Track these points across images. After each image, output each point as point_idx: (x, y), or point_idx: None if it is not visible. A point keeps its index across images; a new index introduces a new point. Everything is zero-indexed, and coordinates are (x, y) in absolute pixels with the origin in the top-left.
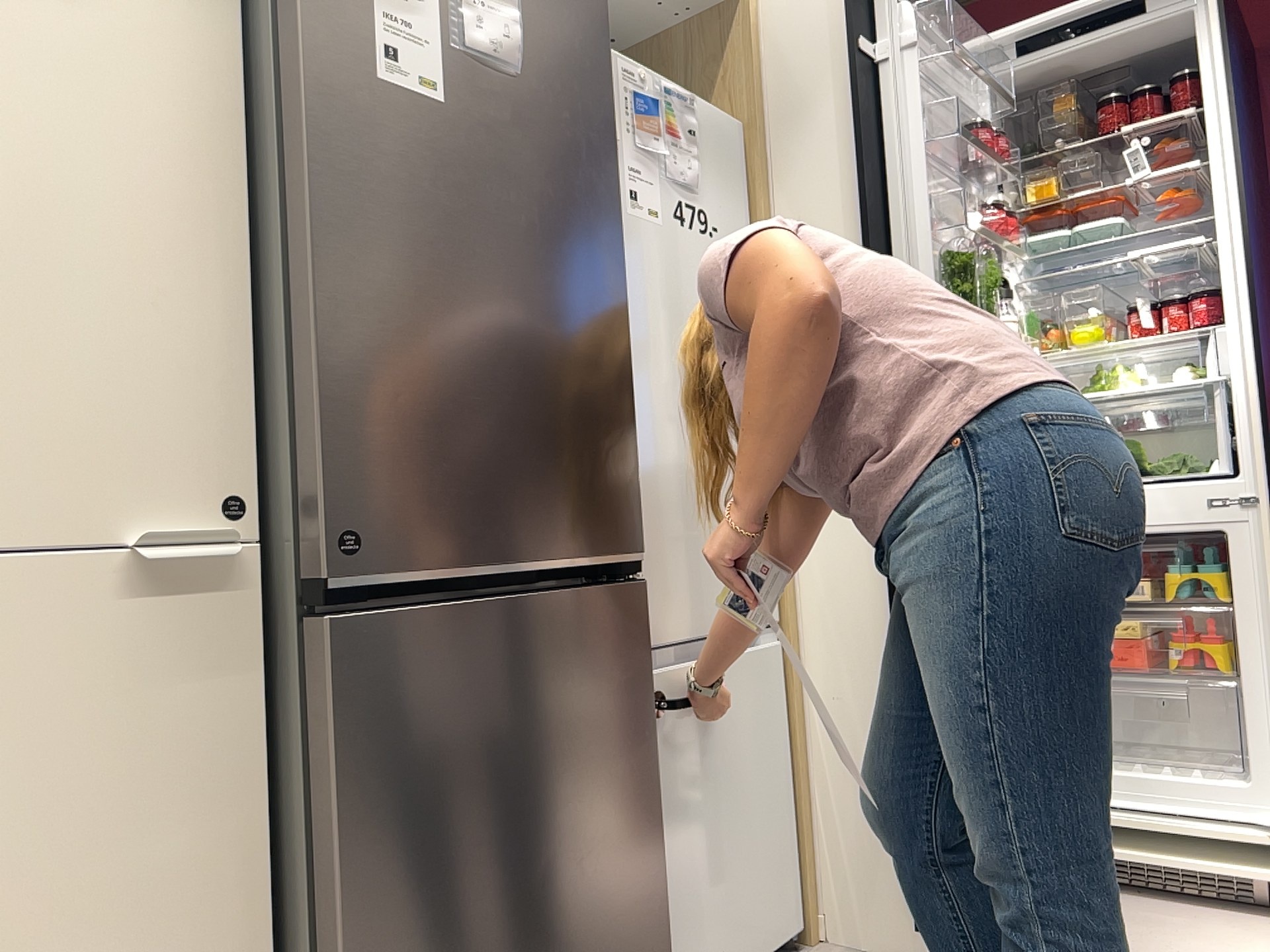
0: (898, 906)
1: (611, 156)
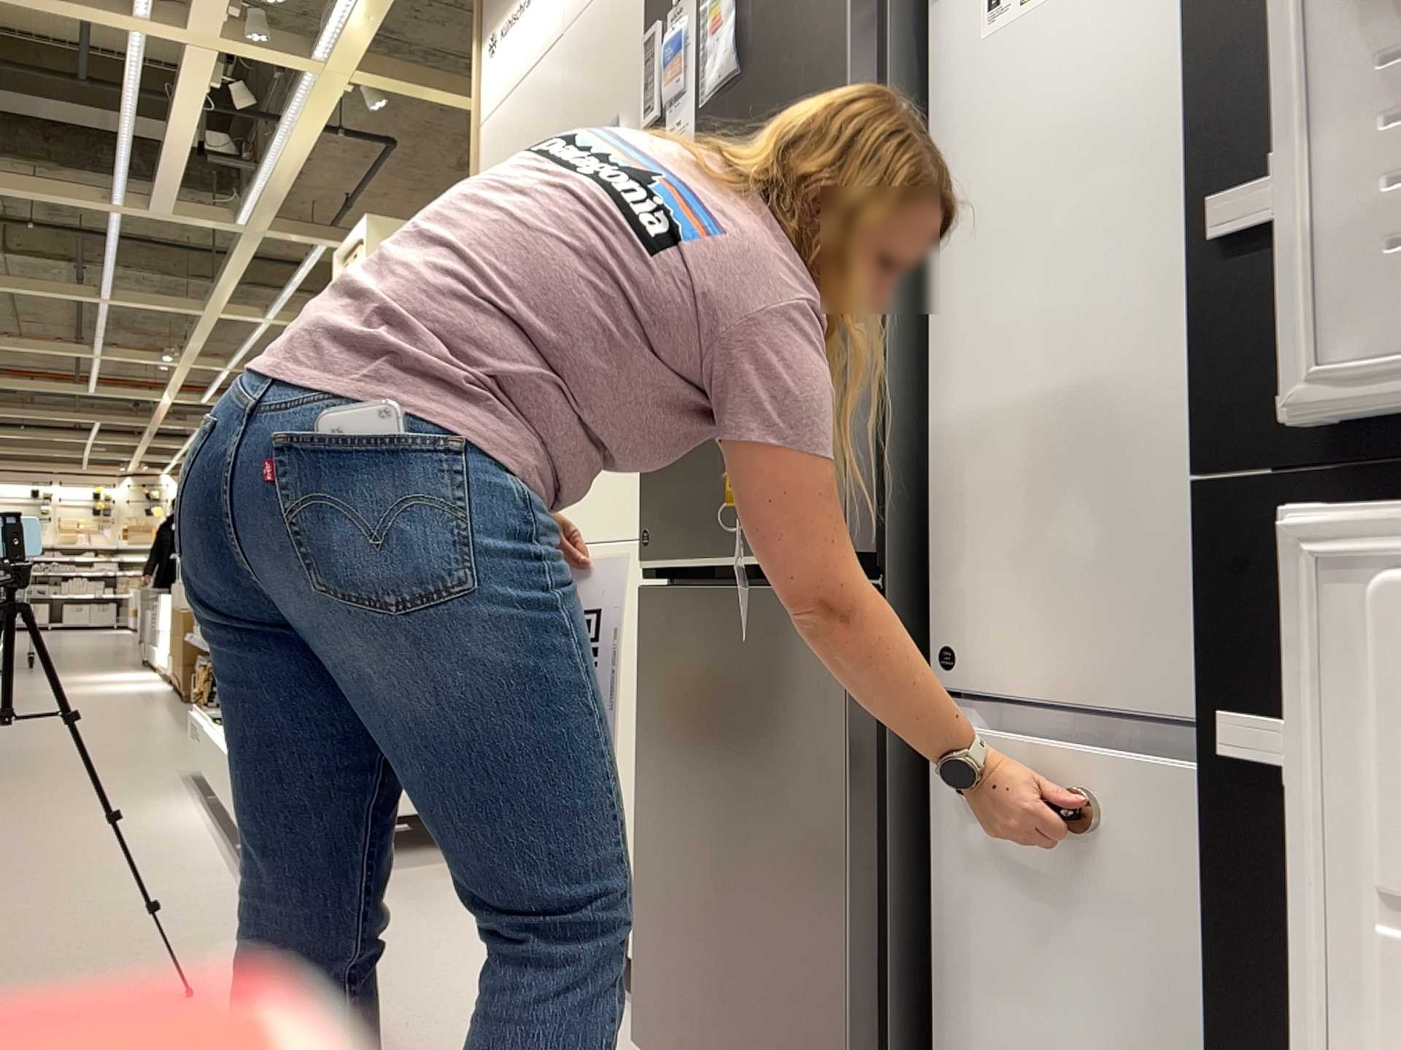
0: None
1: (840, 48)
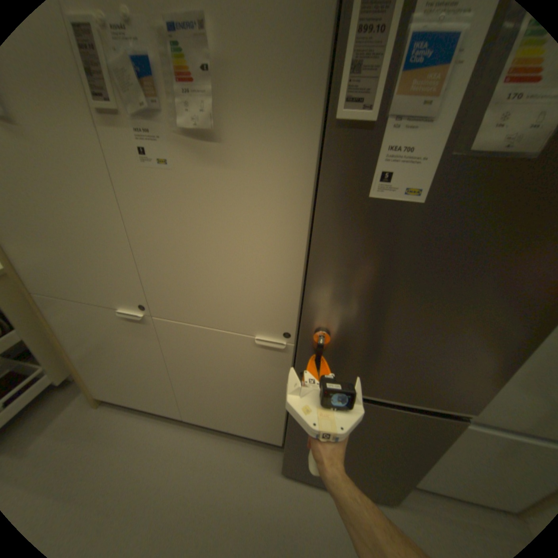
0: None
1: None
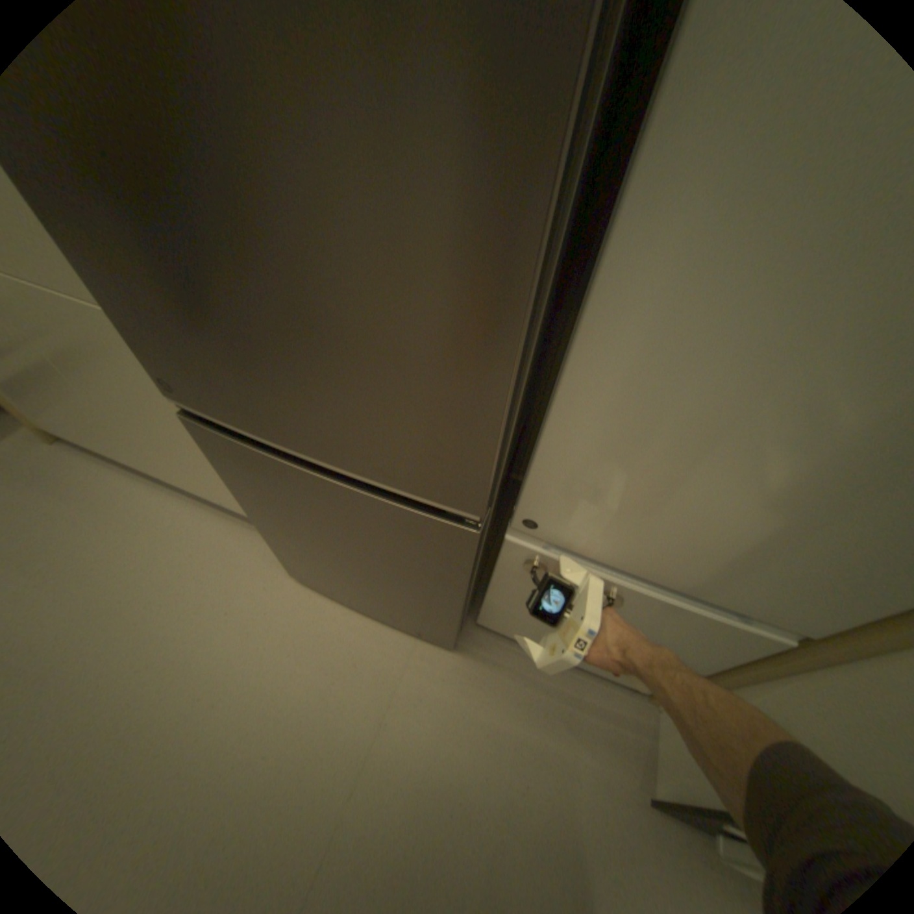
0: (676, 780)
1: None
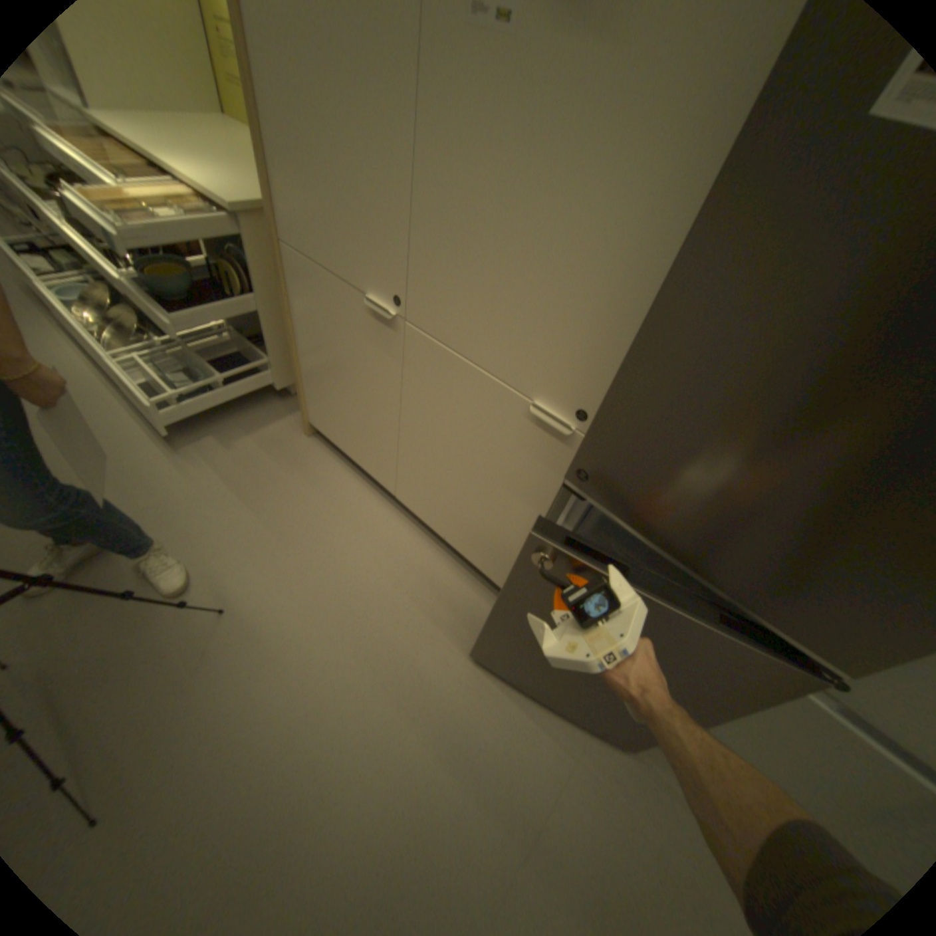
0: None
1: None
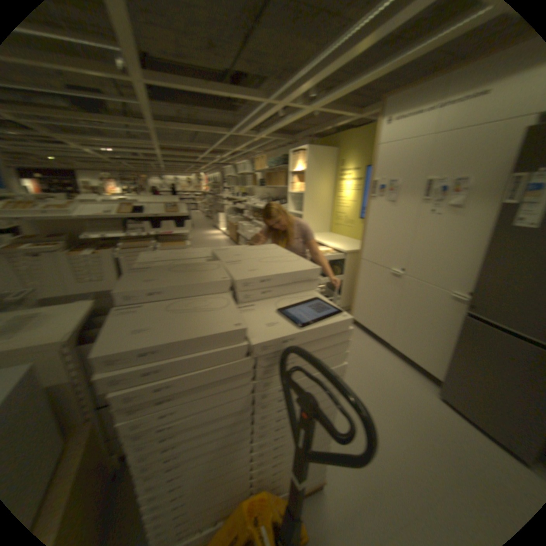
0: None
1: None
